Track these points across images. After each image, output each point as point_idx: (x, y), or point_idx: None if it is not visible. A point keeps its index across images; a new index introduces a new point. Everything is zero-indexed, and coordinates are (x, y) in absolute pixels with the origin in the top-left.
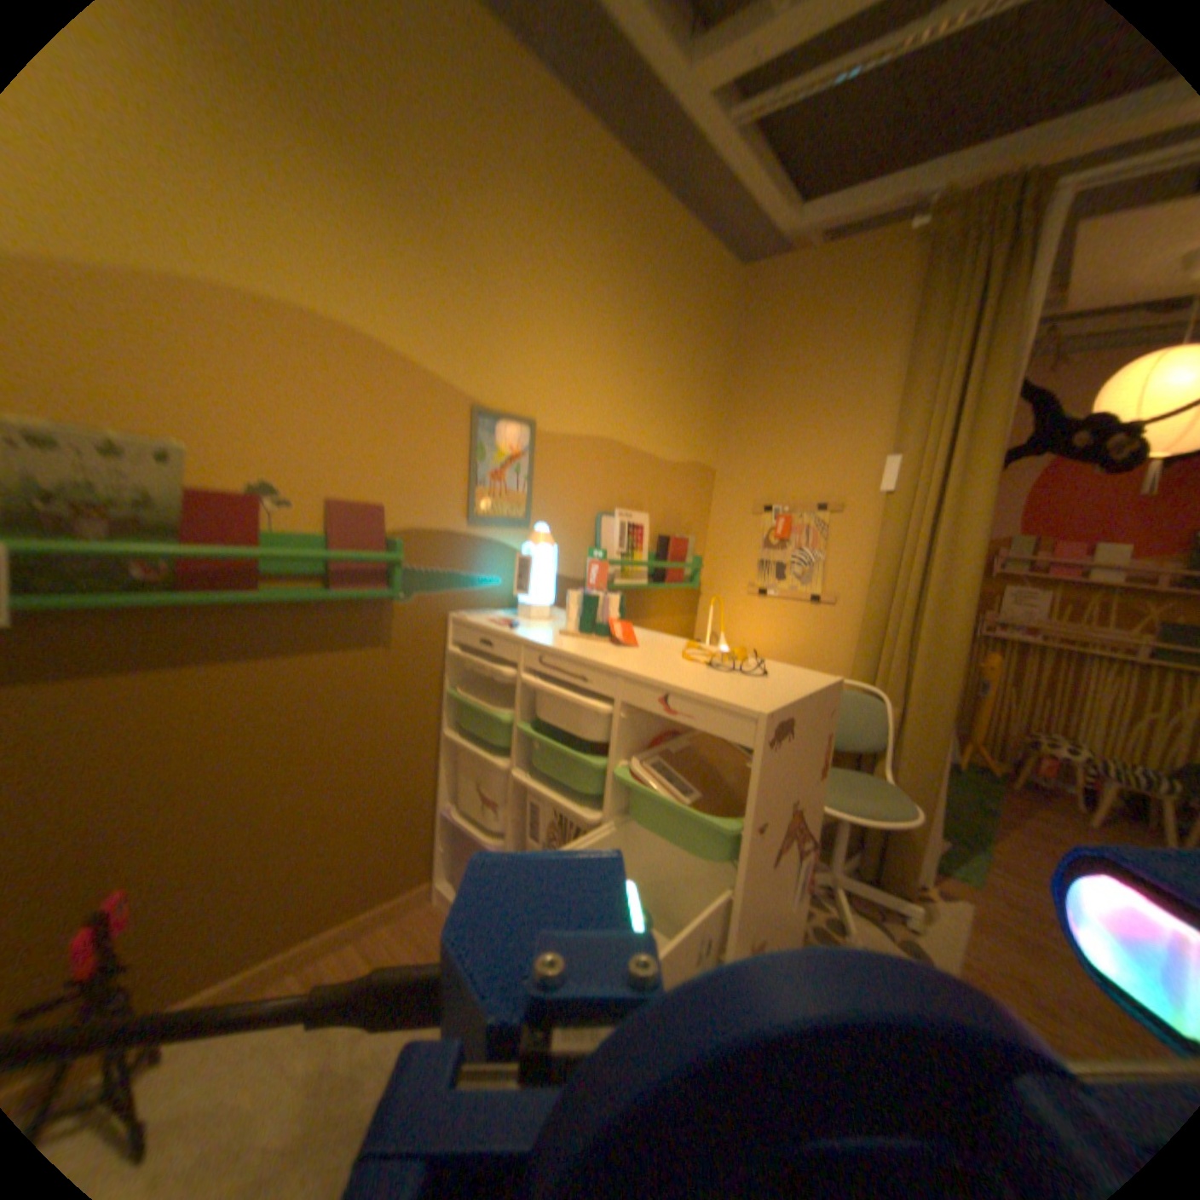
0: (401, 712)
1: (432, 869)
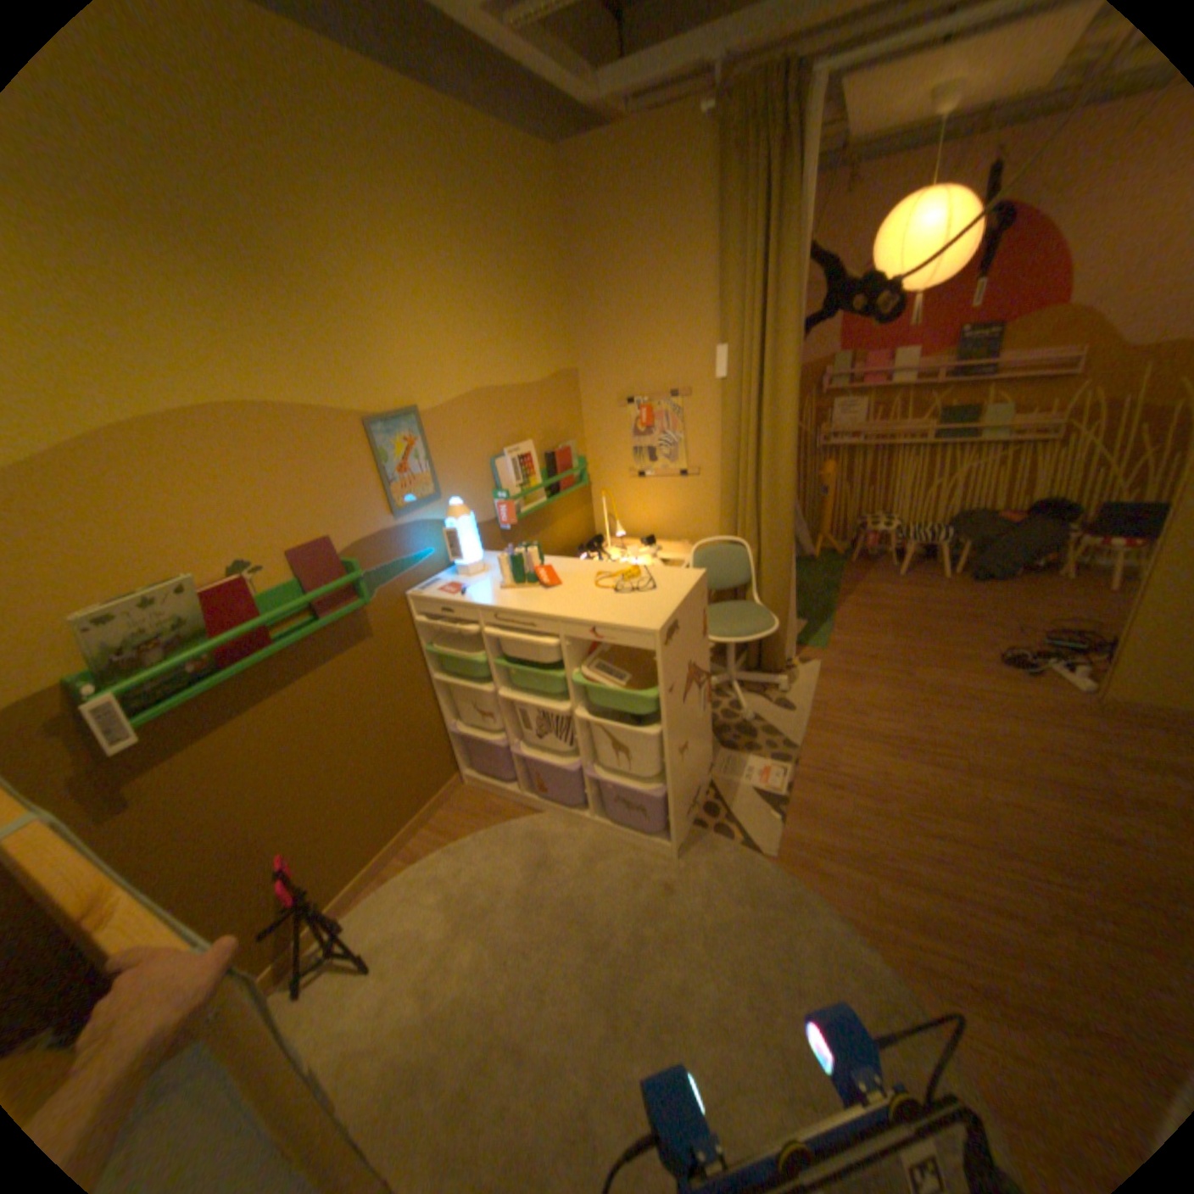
0: (397, 676)
1: (455, 764)
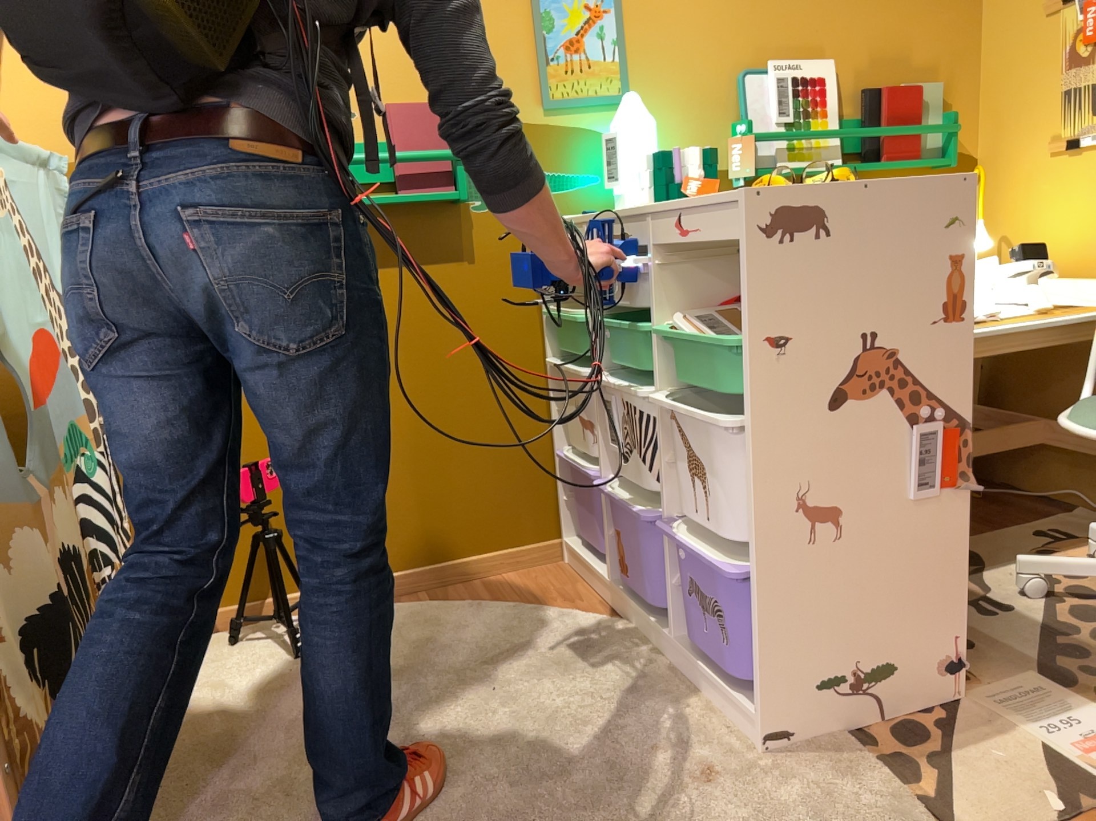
0: (495, 334)
1: (559, 522)
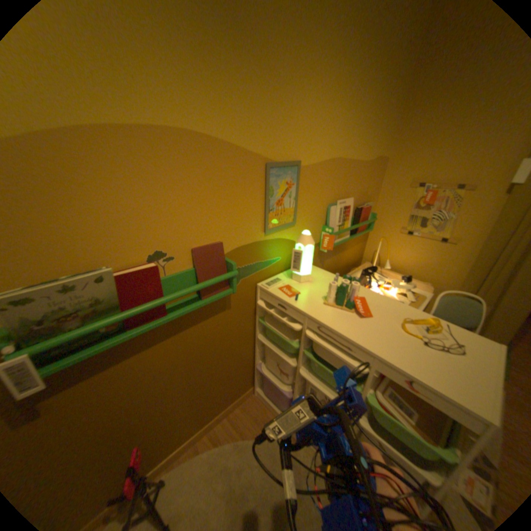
0: (237, 333)
1: (253, 382)
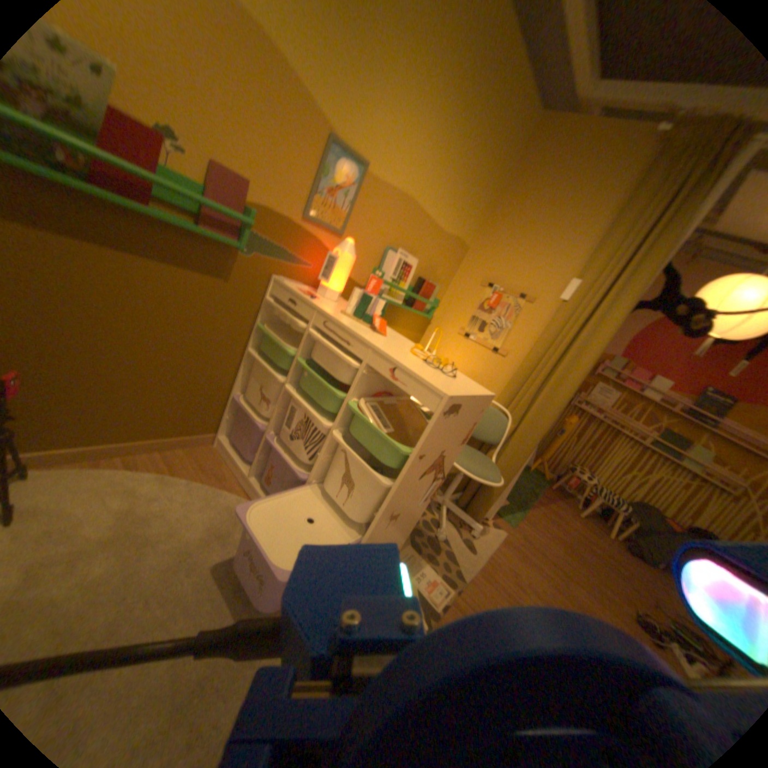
0: (225, 328)
1: (219, 428)
